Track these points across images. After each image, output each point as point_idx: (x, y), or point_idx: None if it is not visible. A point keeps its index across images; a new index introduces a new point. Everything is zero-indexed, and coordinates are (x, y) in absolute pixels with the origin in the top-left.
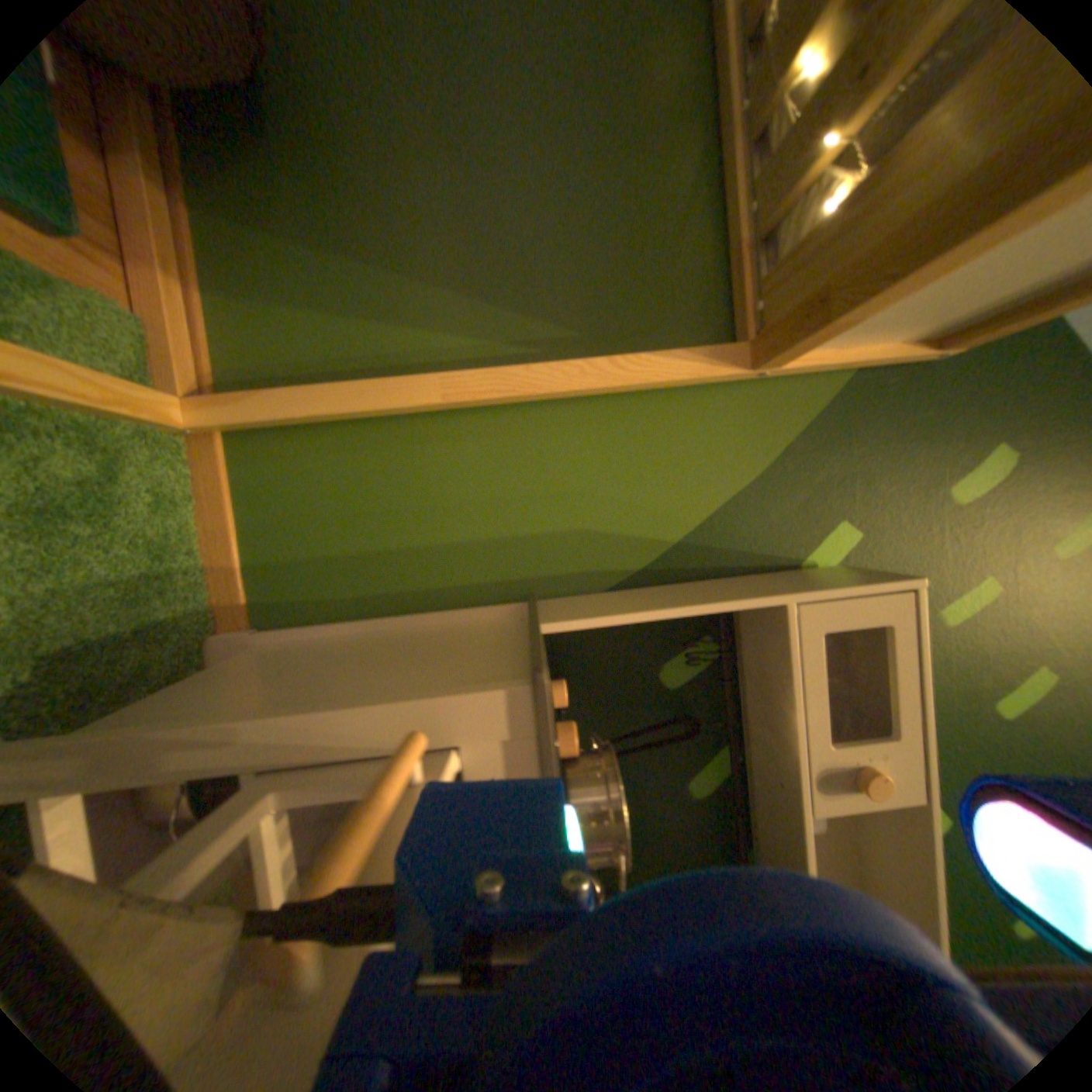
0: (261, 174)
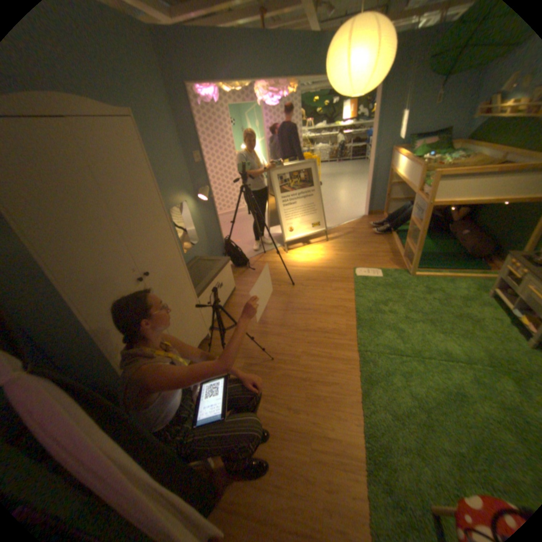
0: (504, 251)
